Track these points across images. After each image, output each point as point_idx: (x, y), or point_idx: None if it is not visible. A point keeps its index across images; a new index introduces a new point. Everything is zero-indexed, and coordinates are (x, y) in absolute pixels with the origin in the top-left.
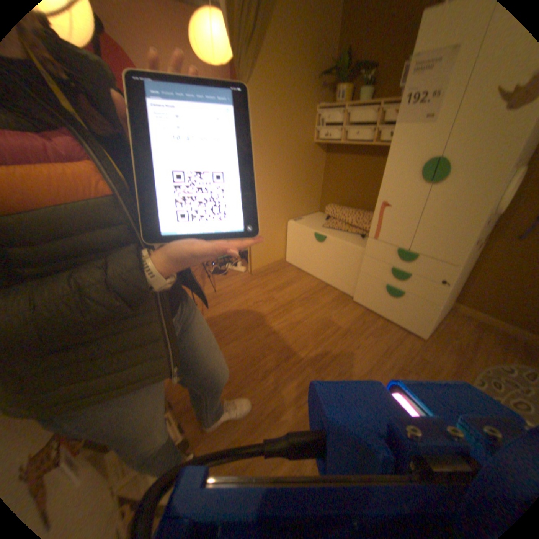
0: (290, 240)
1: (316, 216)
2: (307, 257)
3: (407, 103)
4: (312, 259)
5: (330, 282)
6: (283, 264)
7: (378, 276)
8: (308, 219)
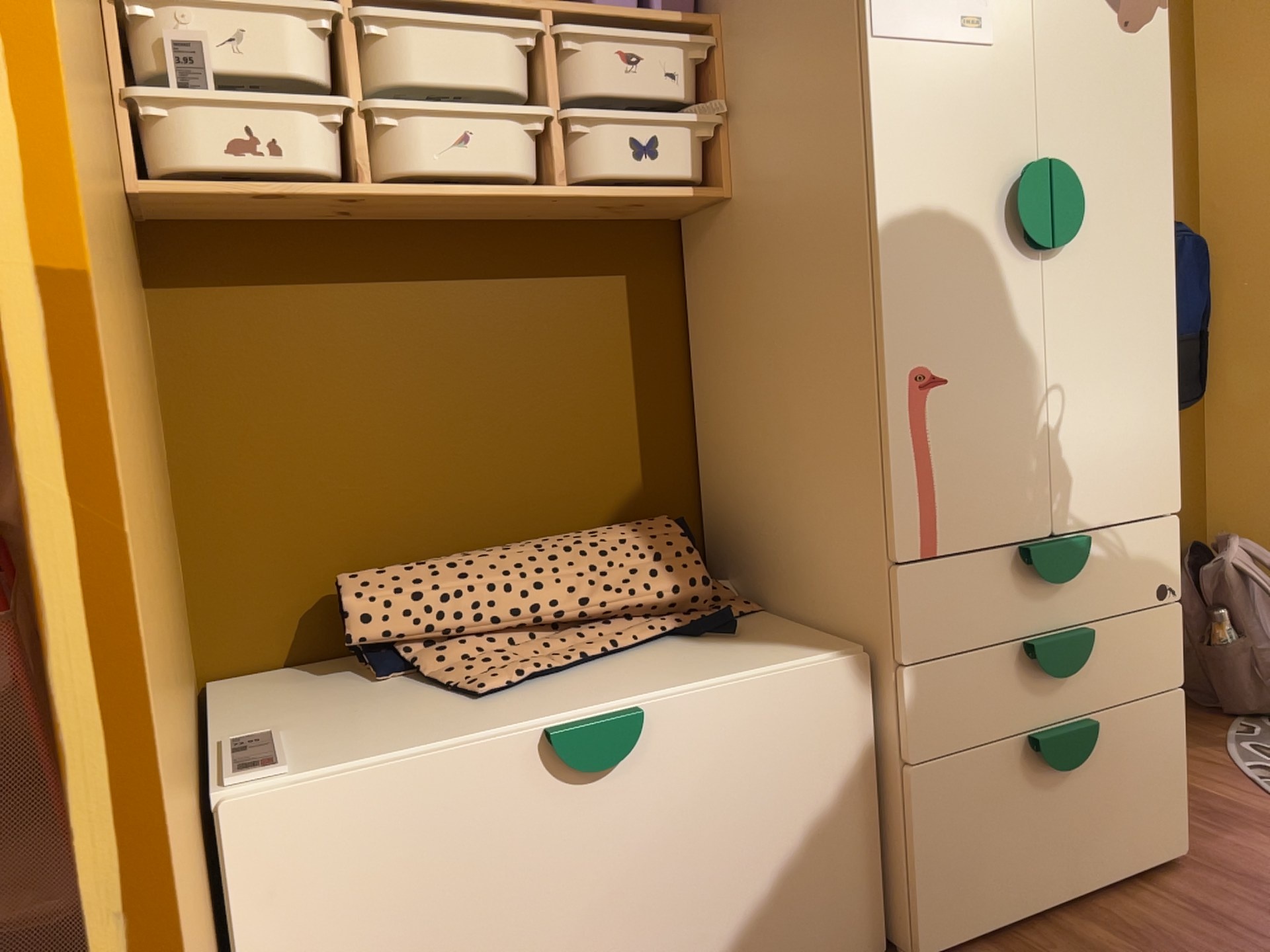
0: None
1: (294, 698)
2: None
3: None
4: None
5: None
6: None
7: (990, 733)
8: (312, 725)
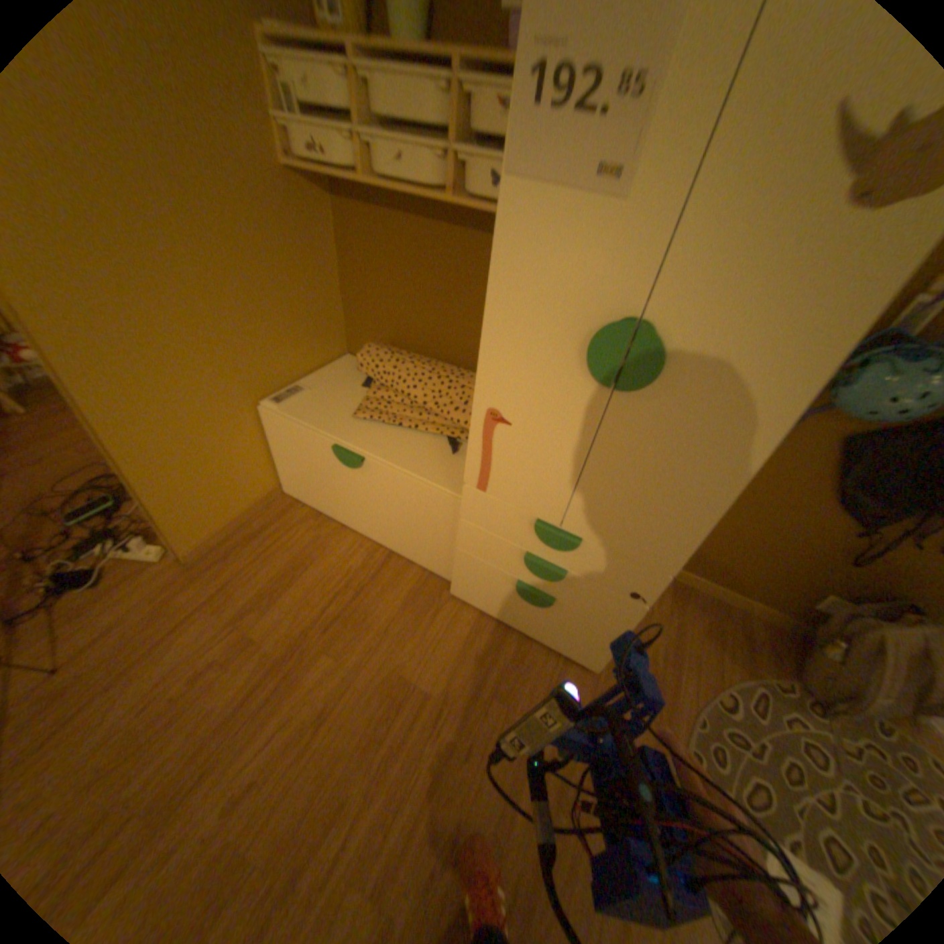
0: (283, 453)
1: (341, 379)
2: (333, 494)
3: (532, 104)
4: (347, 501)
5: (398, 550)
6: (281, 505)
7: (497, 563)
8: (319, 394)
